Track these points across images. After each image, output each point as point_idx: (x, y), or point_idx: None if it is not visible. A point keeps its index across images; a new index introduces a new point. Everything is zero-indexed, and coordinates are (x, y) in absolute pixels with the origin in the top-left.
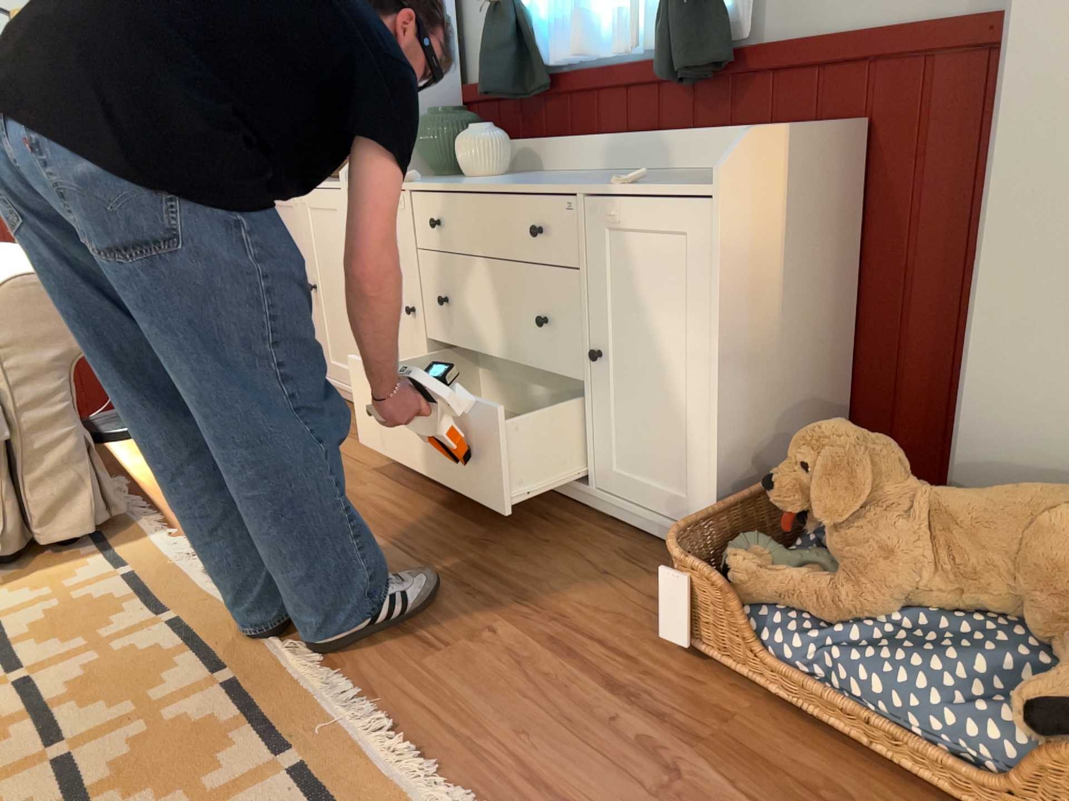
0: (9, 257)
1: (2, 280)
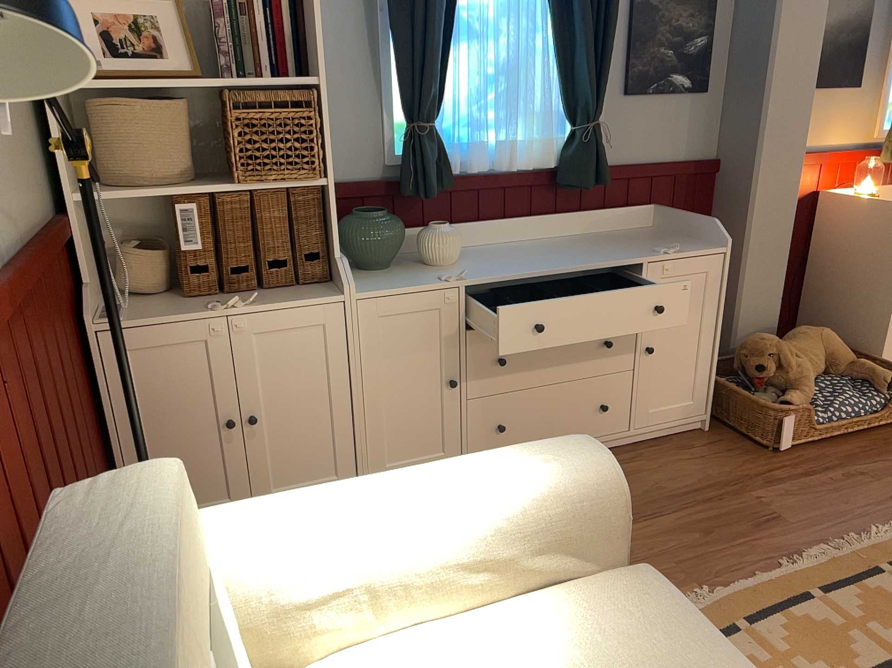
0: (370, 494)
1: (589, 473)
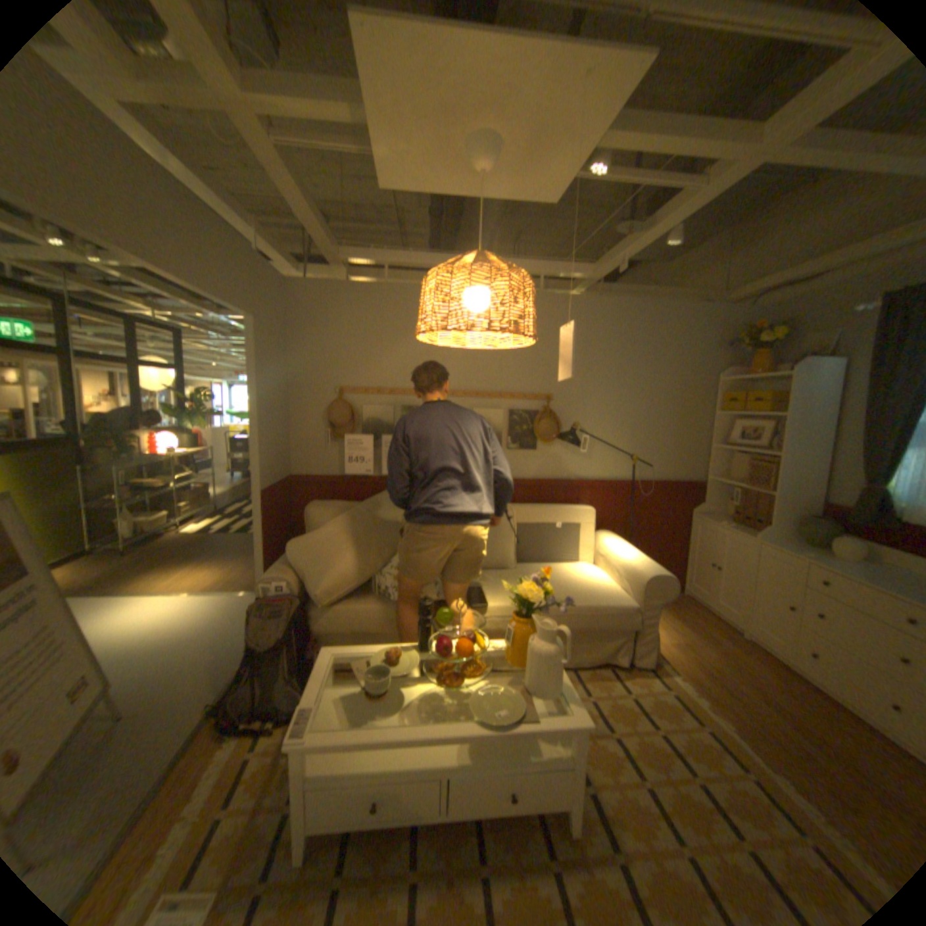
0: (626, 547)
1: (648, 572)
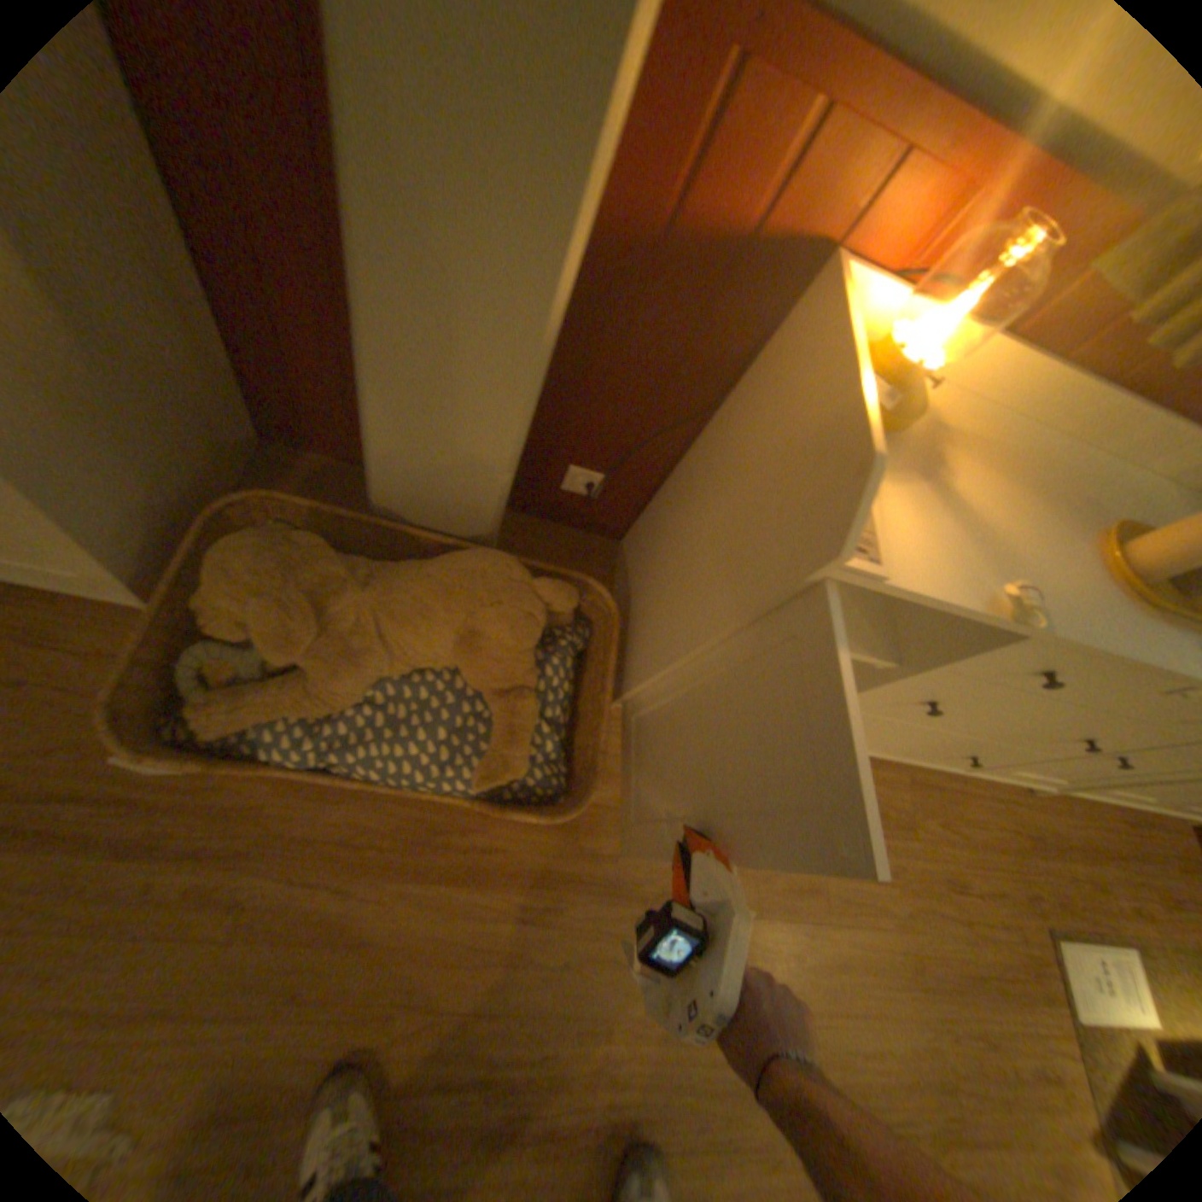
0: None
1: None
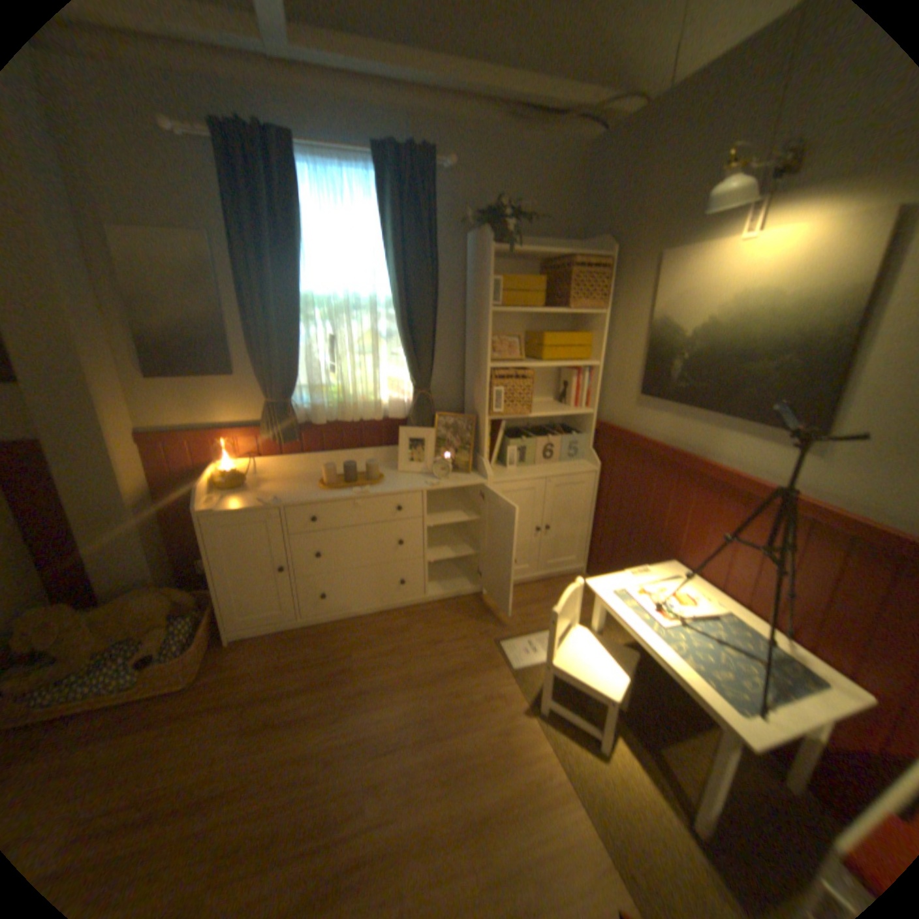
0: None
1: None
